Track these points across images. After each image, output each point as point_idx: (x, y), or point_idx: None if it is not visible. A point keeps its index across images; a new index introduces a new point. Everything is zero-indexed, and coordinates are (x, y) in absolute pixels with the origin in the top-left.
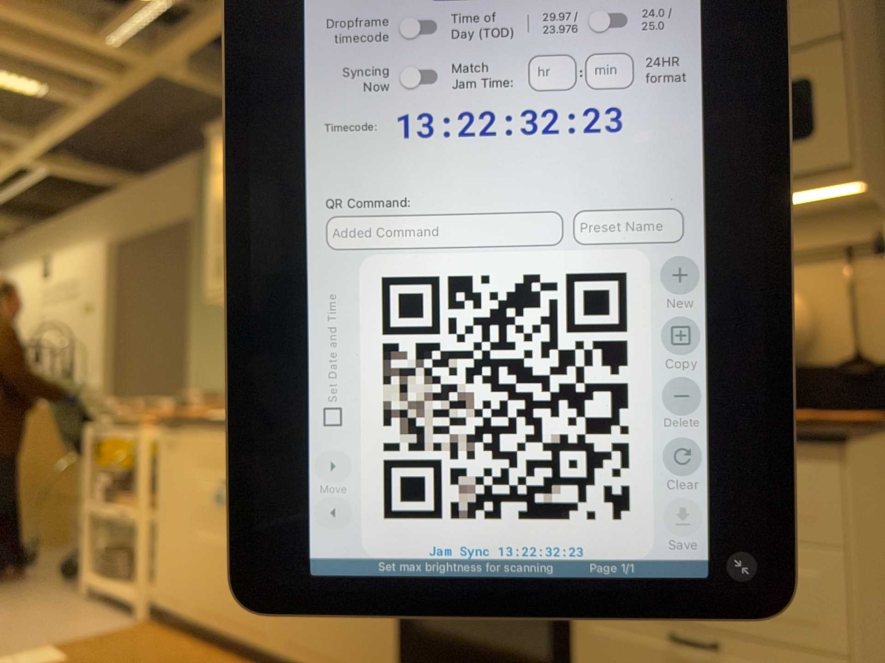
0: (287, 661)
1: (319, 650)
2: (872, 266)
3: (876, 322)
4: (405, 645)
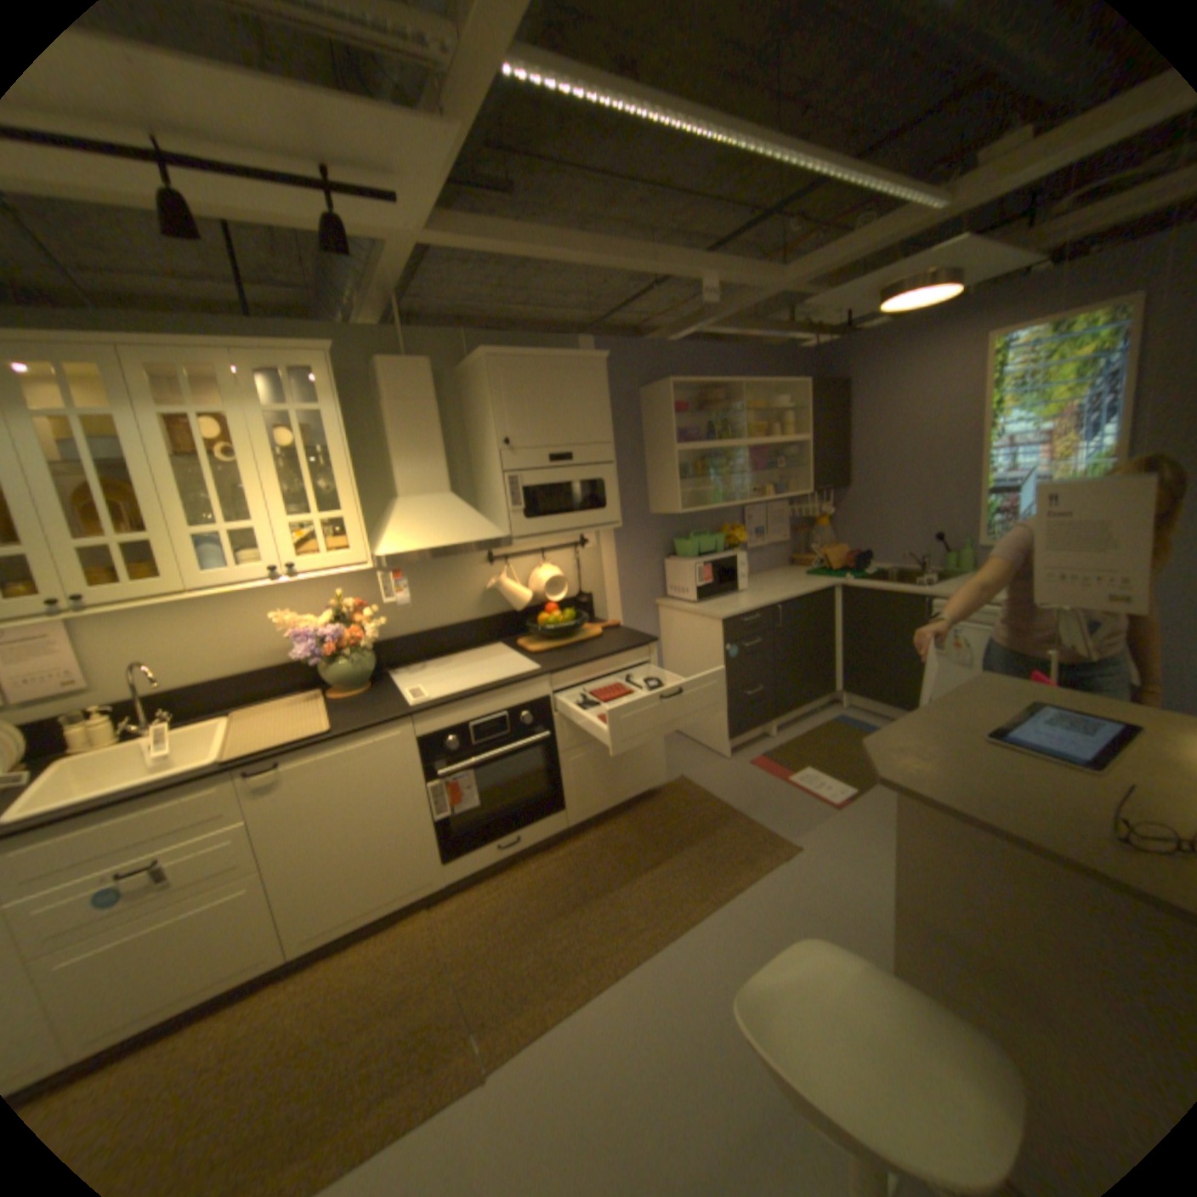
0: (307, 951)
1: (353, 912)
2: (580, 552)
3: (582, 577)
4: (447, 847)
